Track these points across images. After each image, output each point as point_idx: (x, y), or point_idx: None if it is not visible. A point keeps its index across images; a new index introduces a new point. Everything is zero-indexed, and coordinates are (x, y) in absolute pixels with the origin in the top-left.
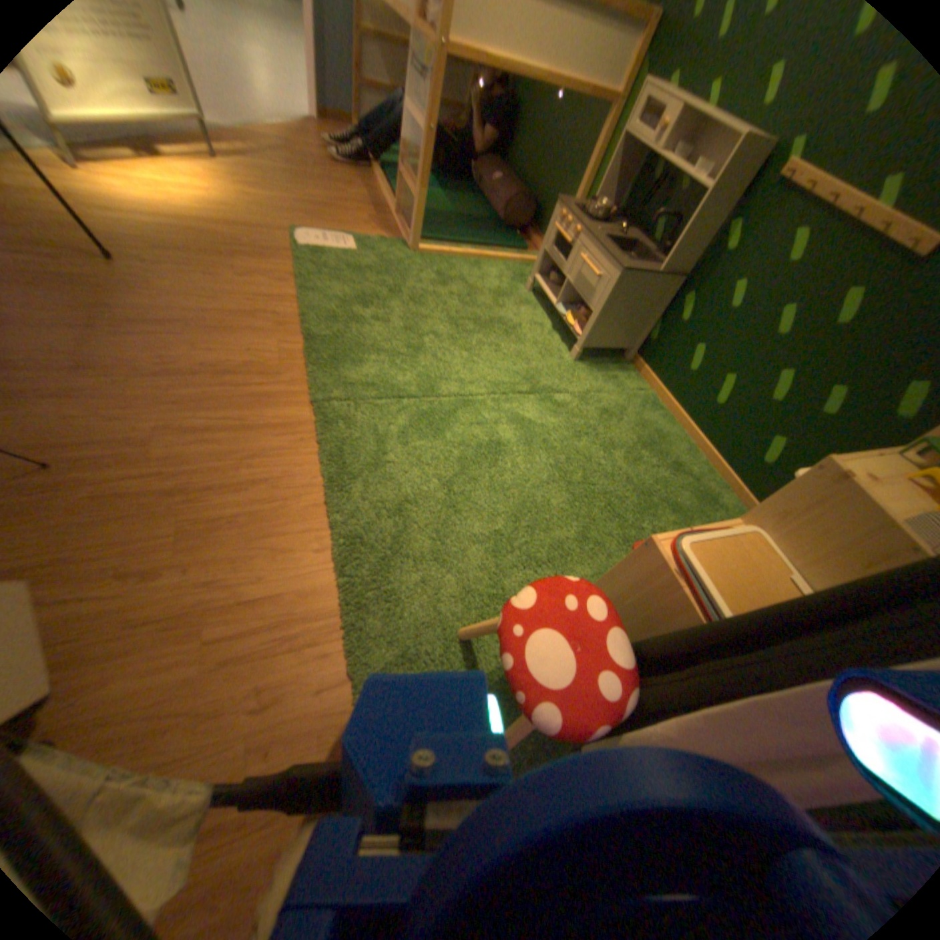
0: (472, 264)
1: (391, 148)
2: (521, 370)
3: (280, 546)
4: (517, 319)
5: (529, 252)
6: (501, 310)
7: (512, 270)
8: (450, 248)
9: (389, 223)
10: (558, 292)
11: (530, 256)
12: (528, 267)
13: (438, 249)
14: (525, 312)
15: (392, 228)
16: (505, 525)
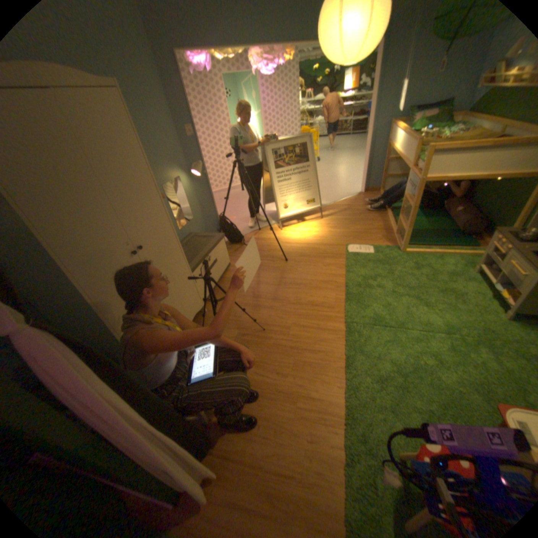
0: (438, 257)
1: (398, 199)
2: (462, 322)
3: (324, 380)
4: (465, 290)
5: (481, 247)
6: (454, 284)
7: (465, 260)
8: (424, 249)
9: (391, 238)
10: (498, 276)
11: (482, 251)
12: (479, 257)
13: (417, 251)
14: (471, 286)
15: (393, 240)
16: (435, 410)
